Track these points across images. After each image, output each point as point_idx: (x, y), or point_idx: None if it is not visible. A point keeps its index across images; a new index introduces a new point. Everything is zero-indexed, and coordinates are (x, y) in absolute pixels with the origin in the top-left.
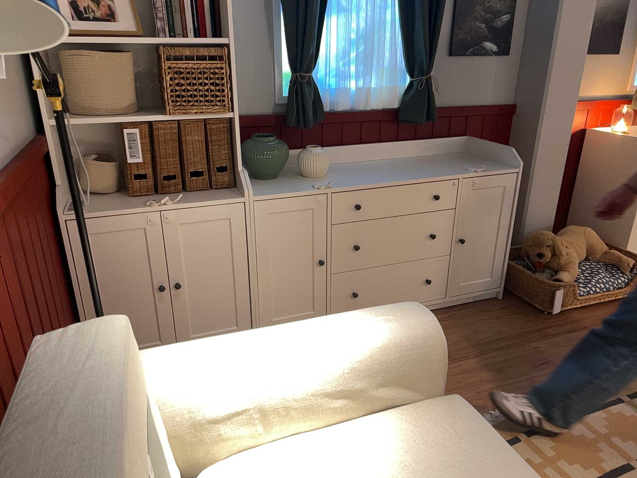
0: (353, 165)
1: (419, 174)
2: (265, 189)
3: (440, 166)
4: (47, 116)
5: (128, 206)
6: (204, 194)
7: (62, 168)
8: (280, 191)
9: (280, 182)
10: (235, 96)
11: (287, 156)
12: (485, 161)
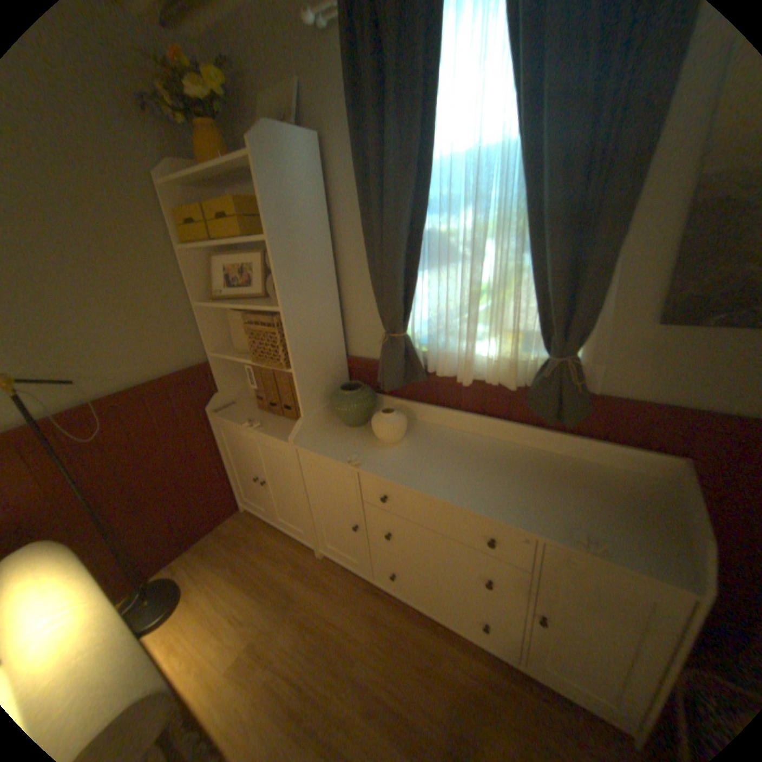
0: (456, 438)
1: (484, 498)
2: (322, 440)
3: (554, 497)
4: (209, 349)
5: (242, 417)
6: (289, 424)
7: (228, 379)
8: (323, 448)
9: (352, 433)
10: (292, 356)
11: (372, 410)
12: (667, 528)
